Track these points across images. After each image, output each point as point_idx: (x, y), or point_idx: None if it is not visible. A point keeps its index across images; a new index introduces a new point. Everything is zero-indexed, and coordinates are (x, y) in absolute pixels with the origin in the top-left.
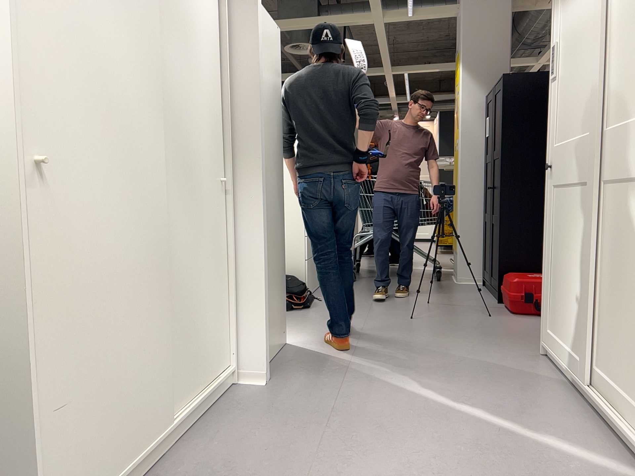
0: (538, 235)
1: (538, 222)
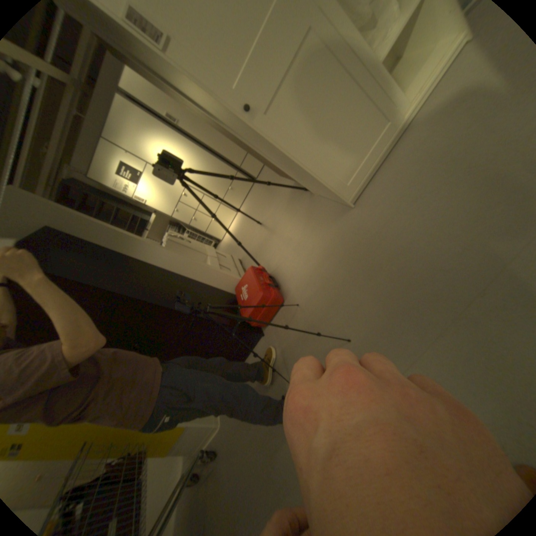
0: (206, 295)
1: (195, 291)
